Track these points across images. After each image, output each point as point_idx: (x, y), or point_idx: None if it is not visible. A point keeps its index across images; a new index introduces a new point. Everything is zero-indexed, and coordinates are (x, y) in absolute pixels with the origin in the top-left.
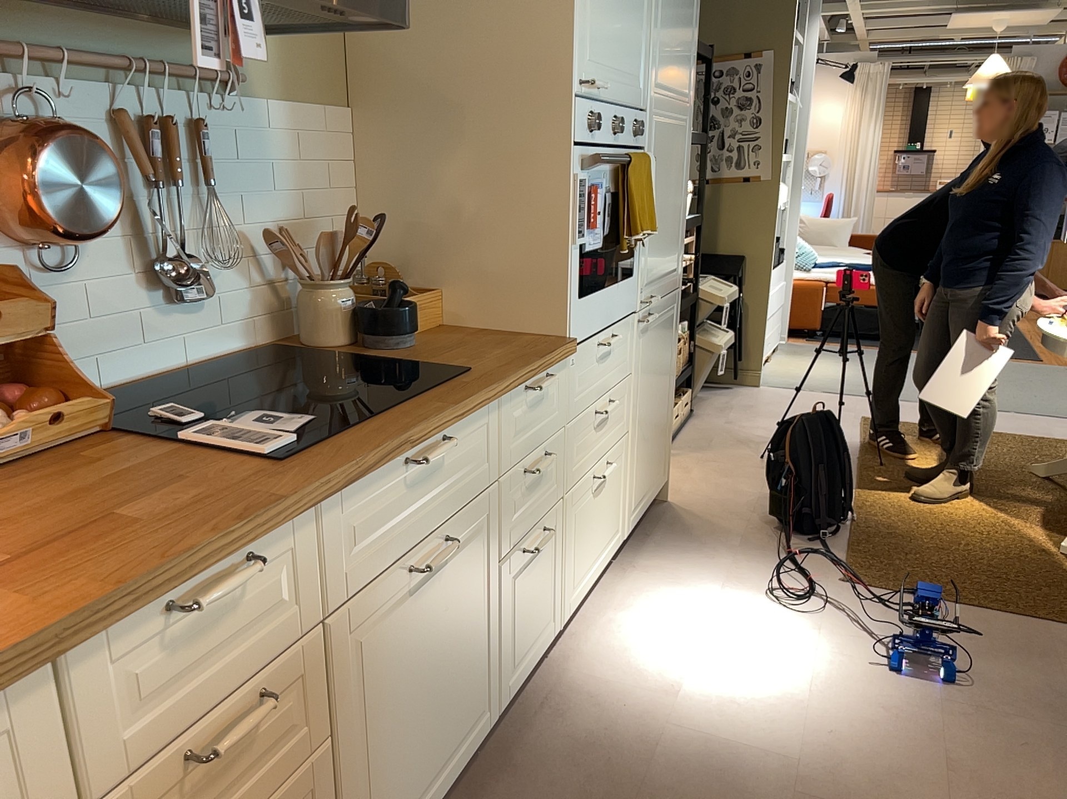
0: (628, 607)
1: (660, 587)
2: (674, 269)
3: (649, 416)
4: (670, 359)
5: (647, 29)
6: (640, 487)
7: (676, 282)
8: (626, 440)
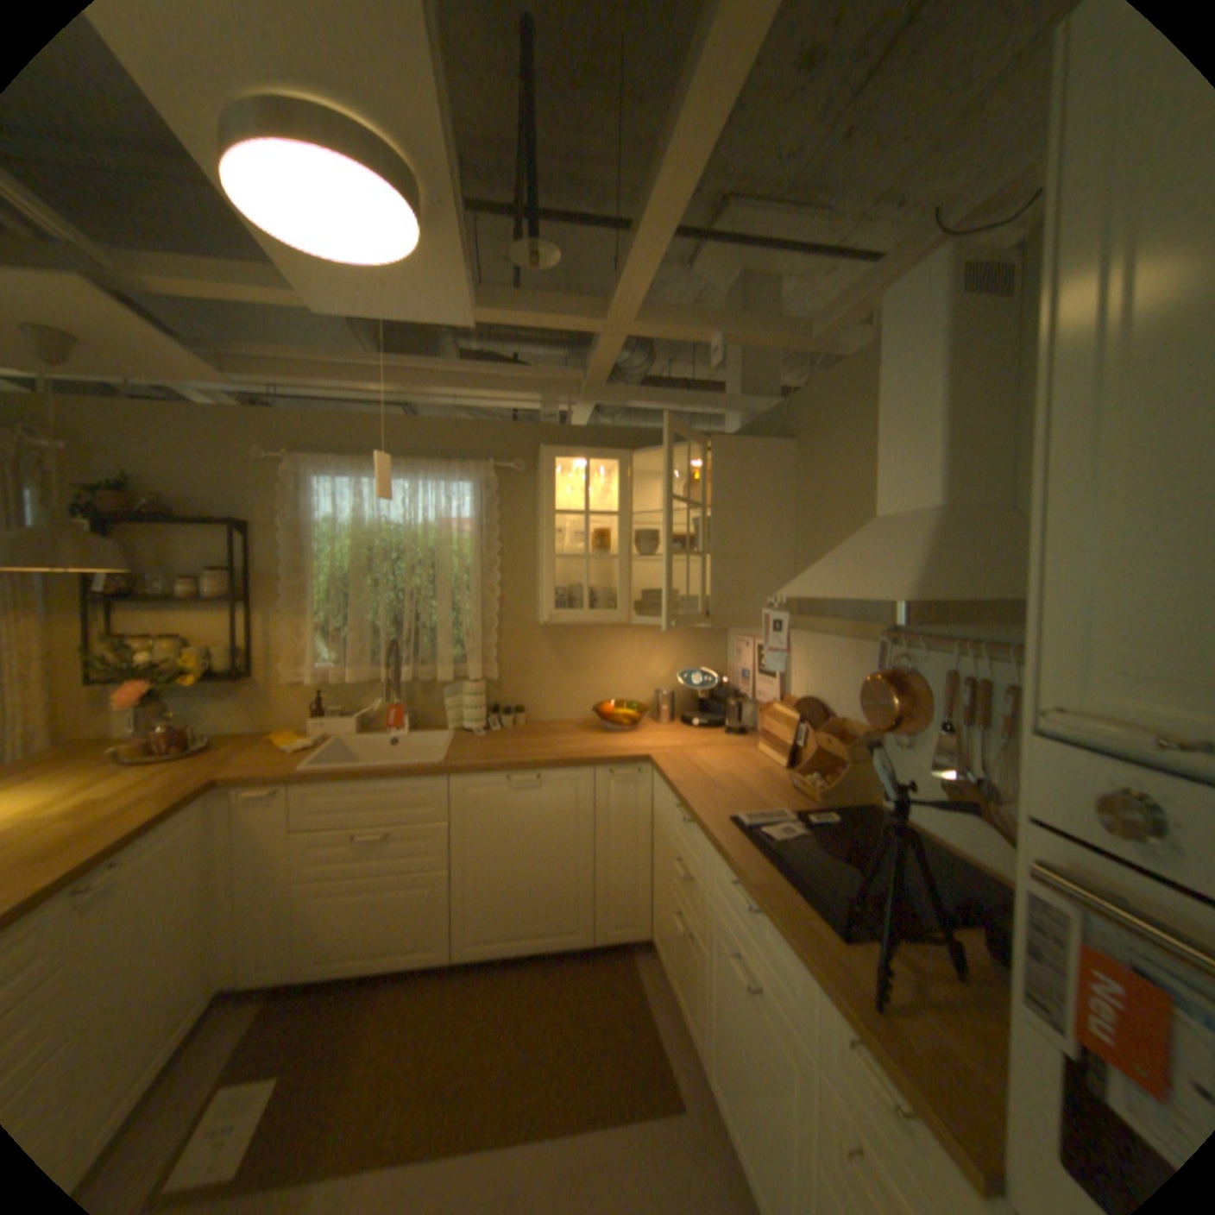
0: None
1: None
2: None
3: None
4: None
5: None
6: None
7: None
8: None
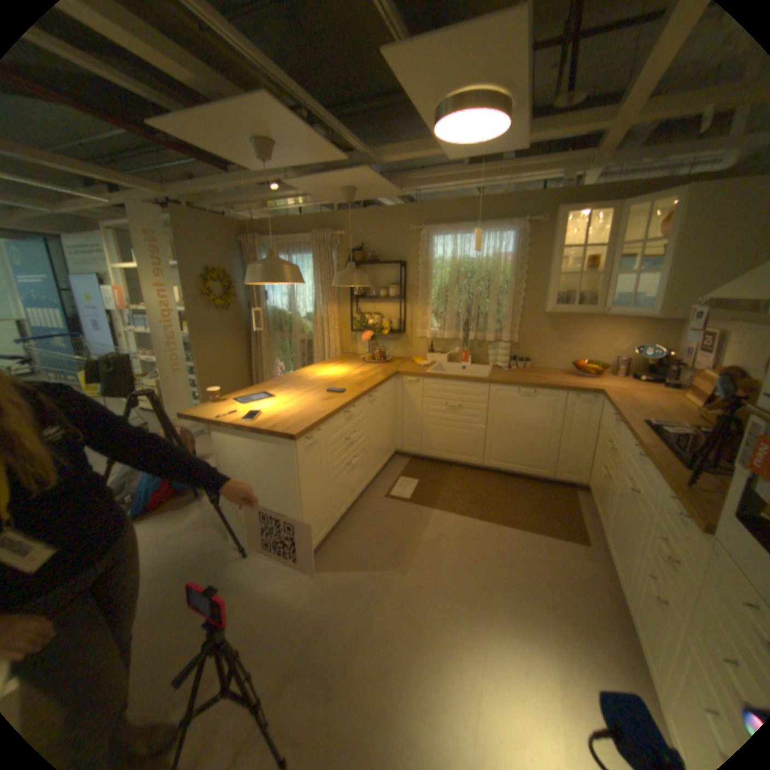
0: None
1: None
2: None
3: None
4: None
5: None
6: None
7: None
8: None
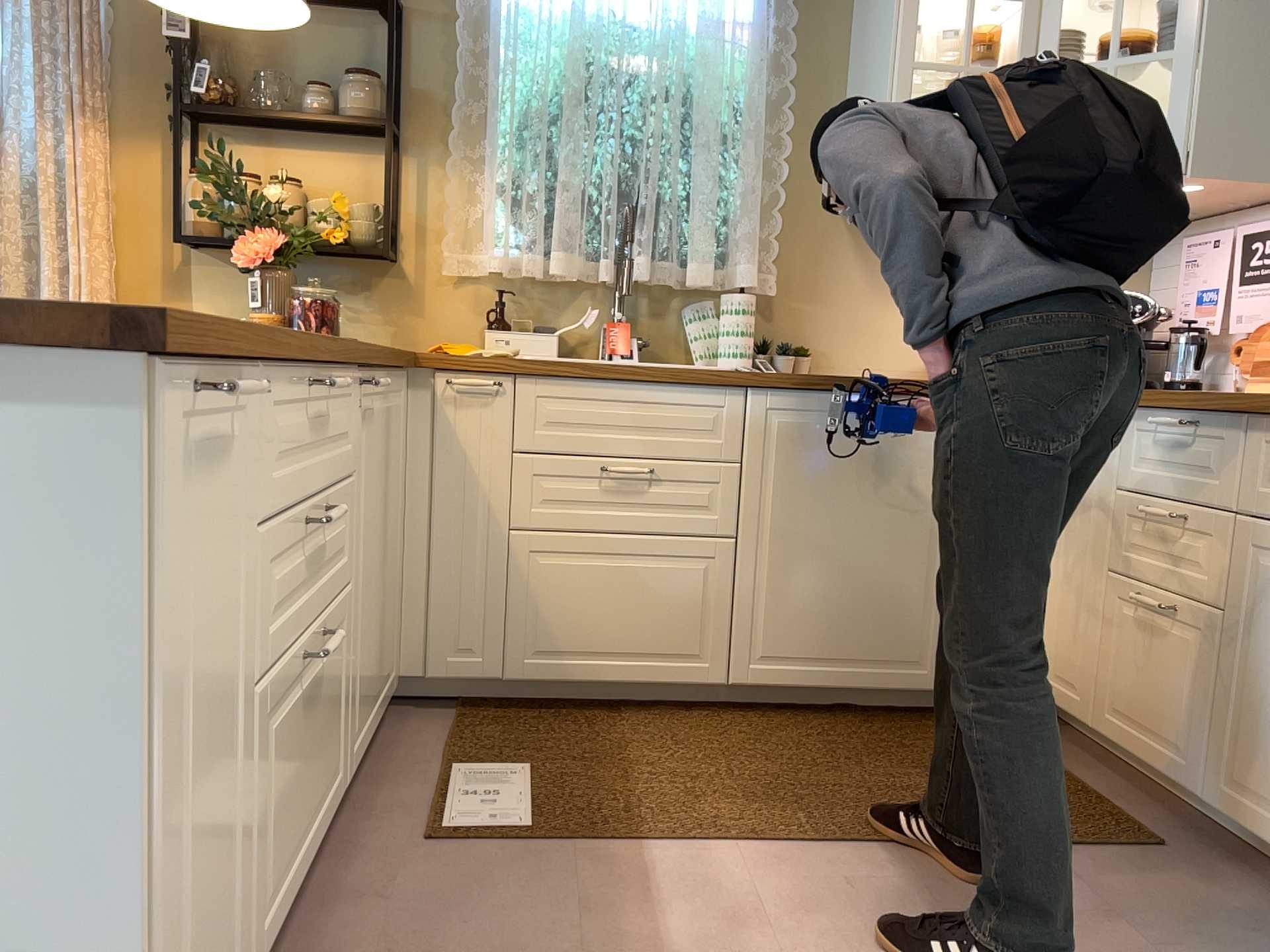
0: None
1: None
2: None
3: None
4: None
5: None
6: None
7: None
8: None
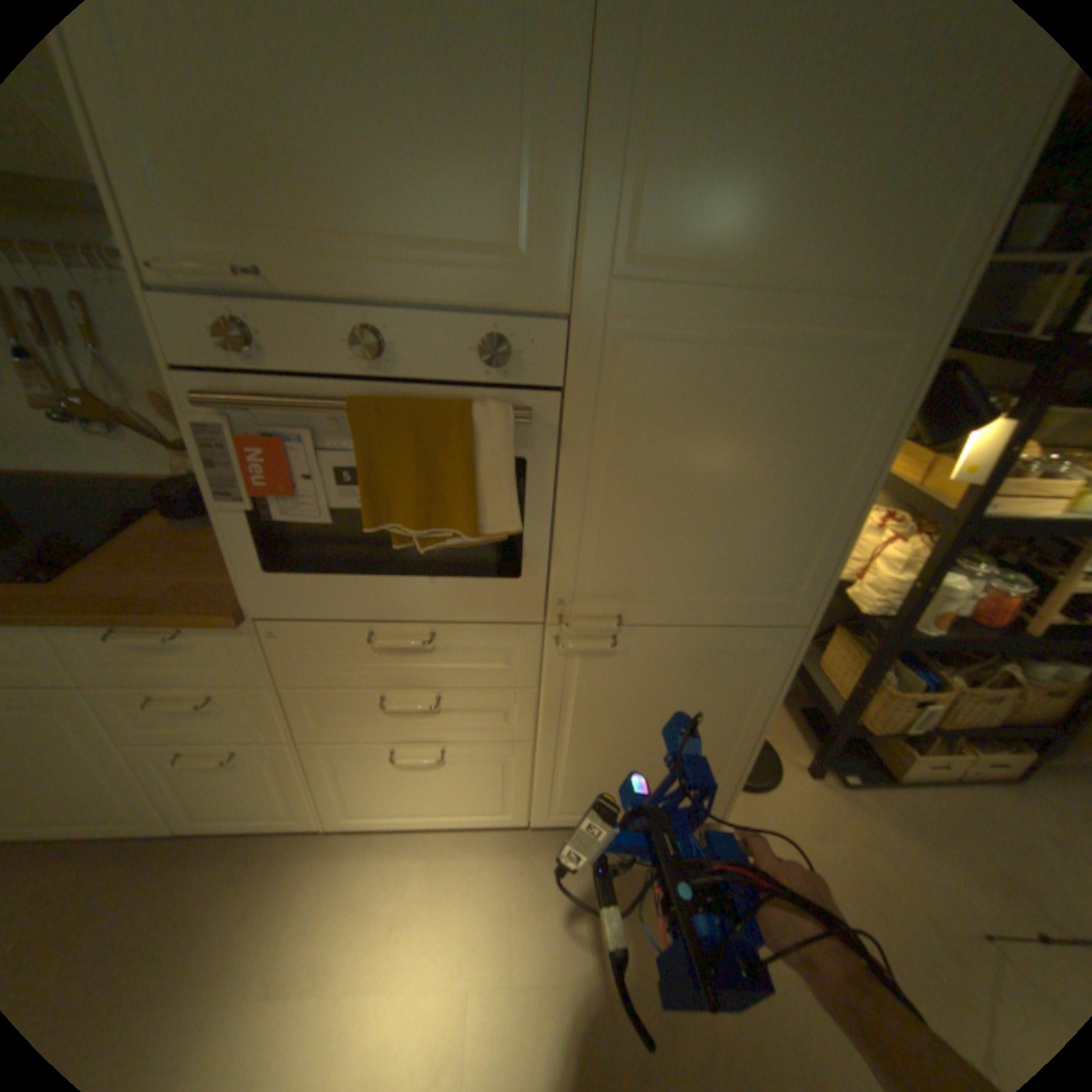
0: (436, 881)
1: (493, 905)
2: (769, 597)
3: (625, 747)
4: (747, 708)
5: (553, 107)
6: (588, 802)
7: (785, 616)
8: (520, 747)
